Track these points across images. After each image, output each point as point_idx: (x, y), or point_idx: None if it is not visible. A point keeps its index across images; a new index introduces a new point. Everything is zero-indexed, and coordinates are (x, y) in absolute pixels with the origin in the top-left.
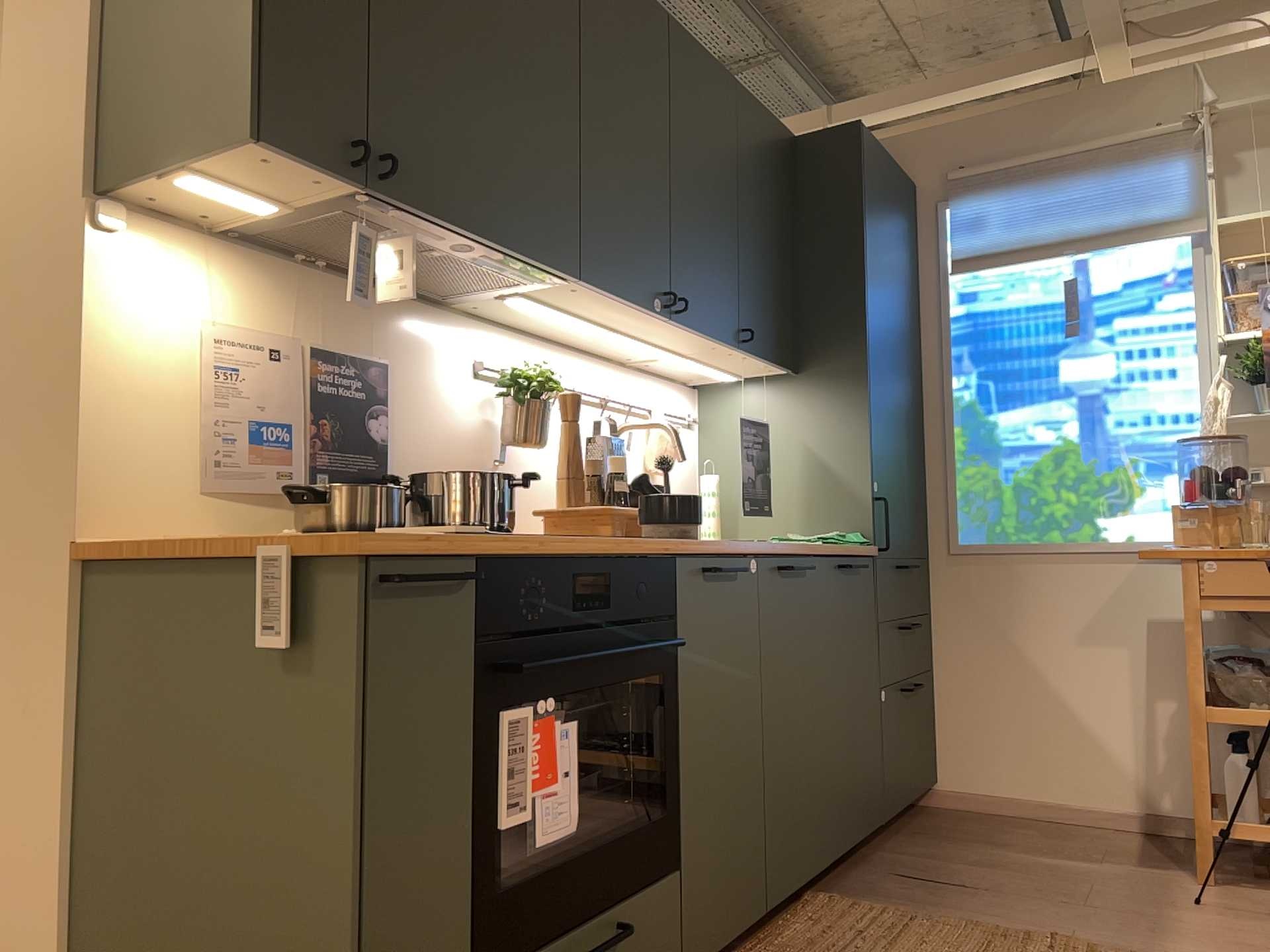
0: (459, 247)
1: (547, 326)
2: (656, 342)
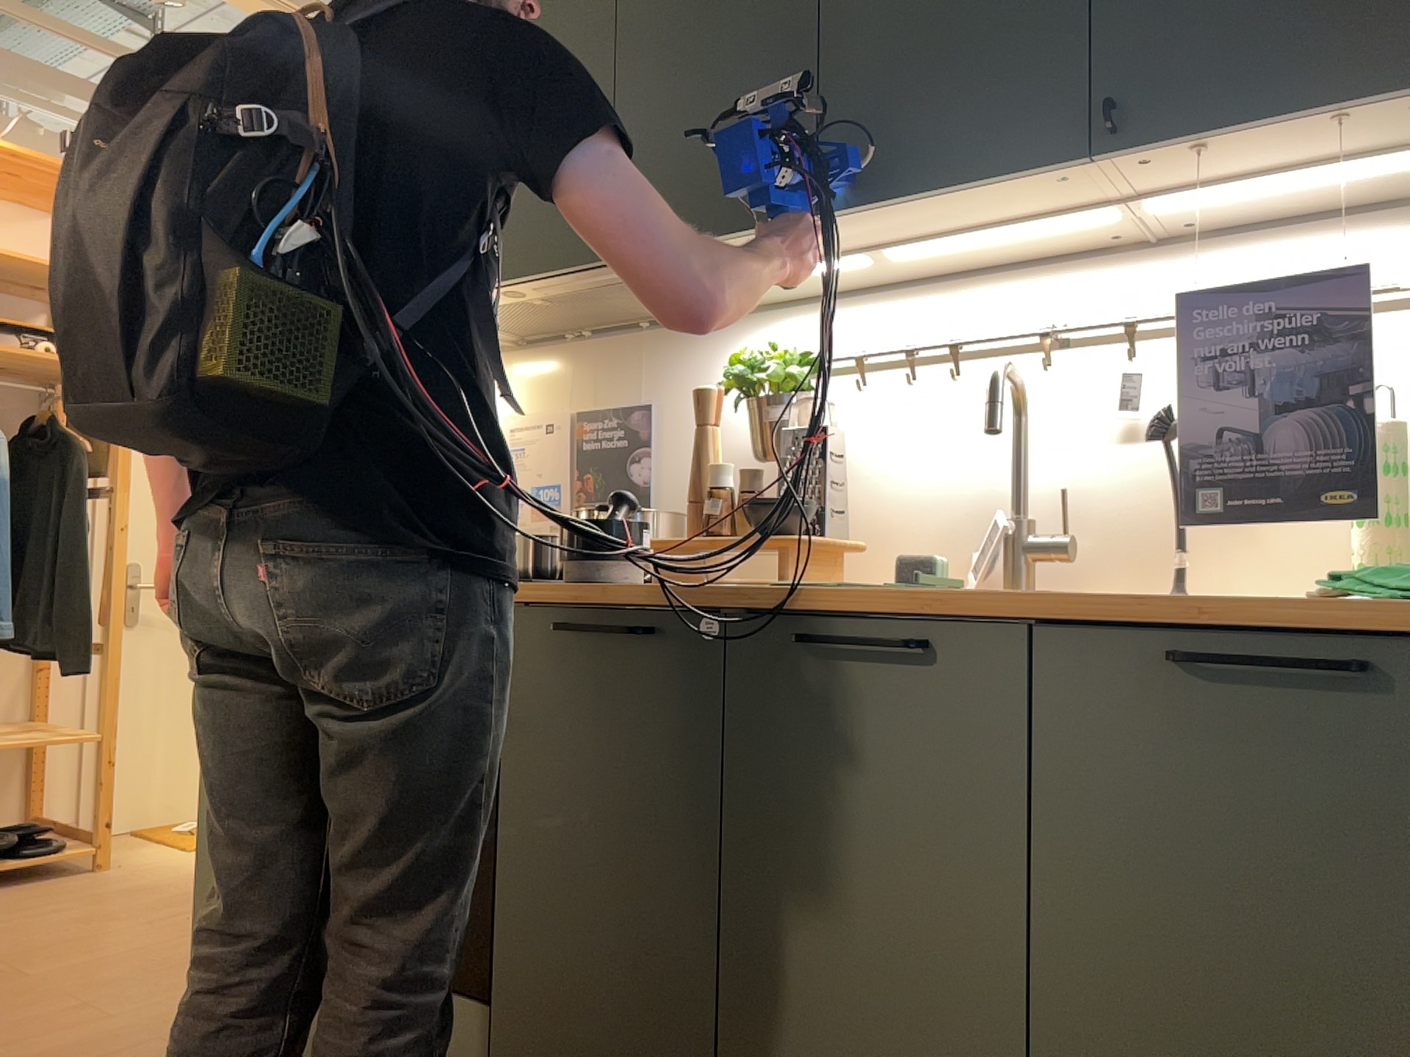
0: (520, 294)
1: (865, 276)
2: (994, 226)
